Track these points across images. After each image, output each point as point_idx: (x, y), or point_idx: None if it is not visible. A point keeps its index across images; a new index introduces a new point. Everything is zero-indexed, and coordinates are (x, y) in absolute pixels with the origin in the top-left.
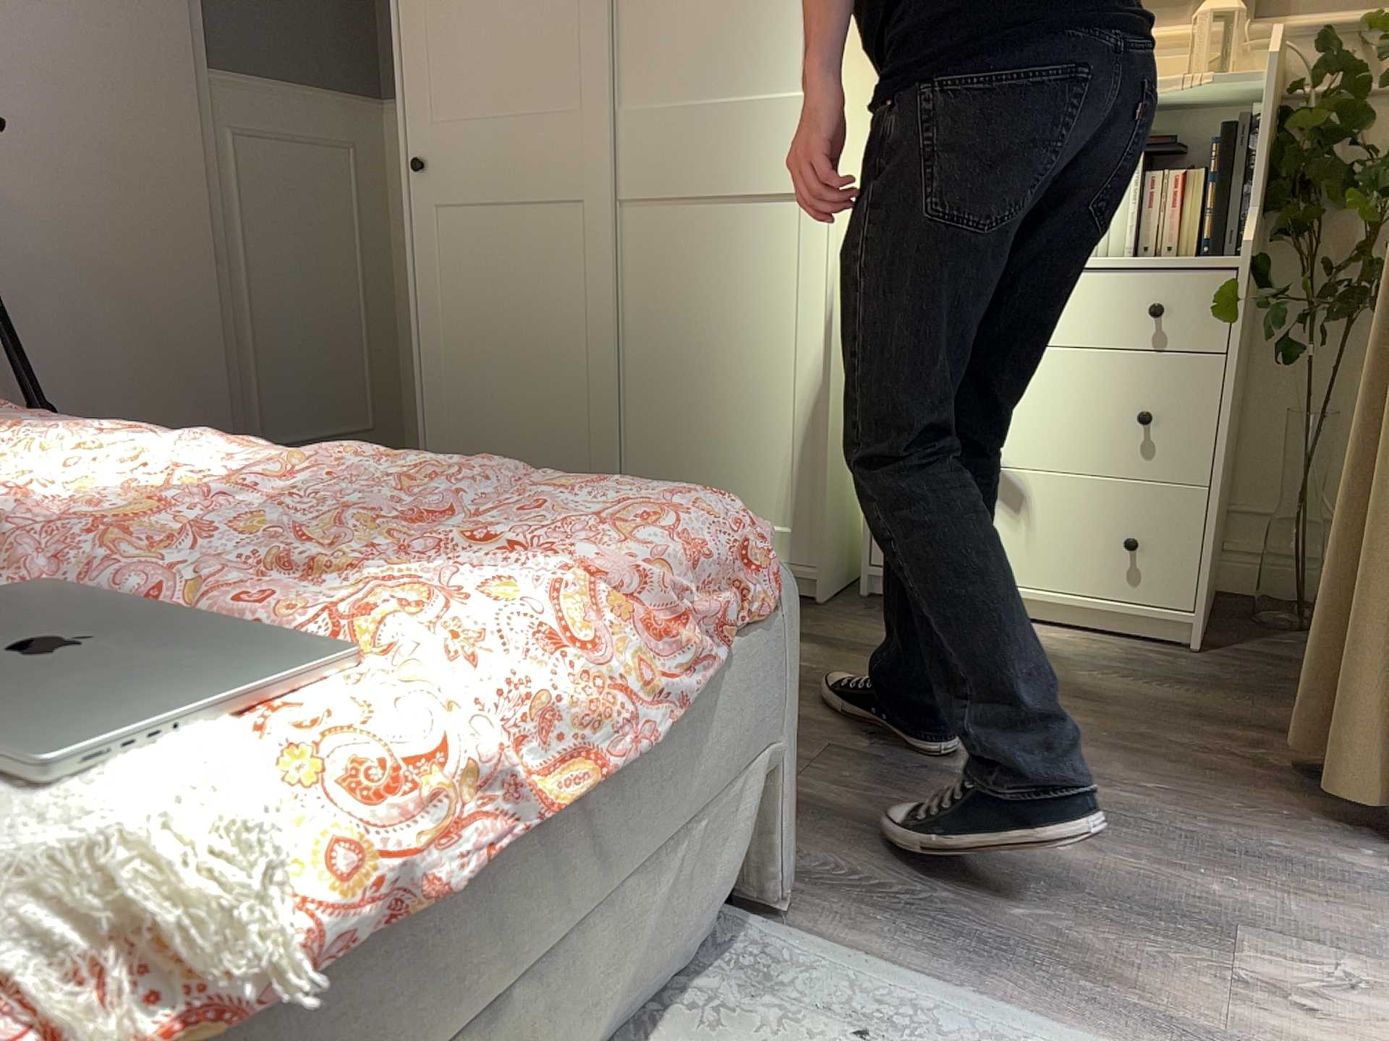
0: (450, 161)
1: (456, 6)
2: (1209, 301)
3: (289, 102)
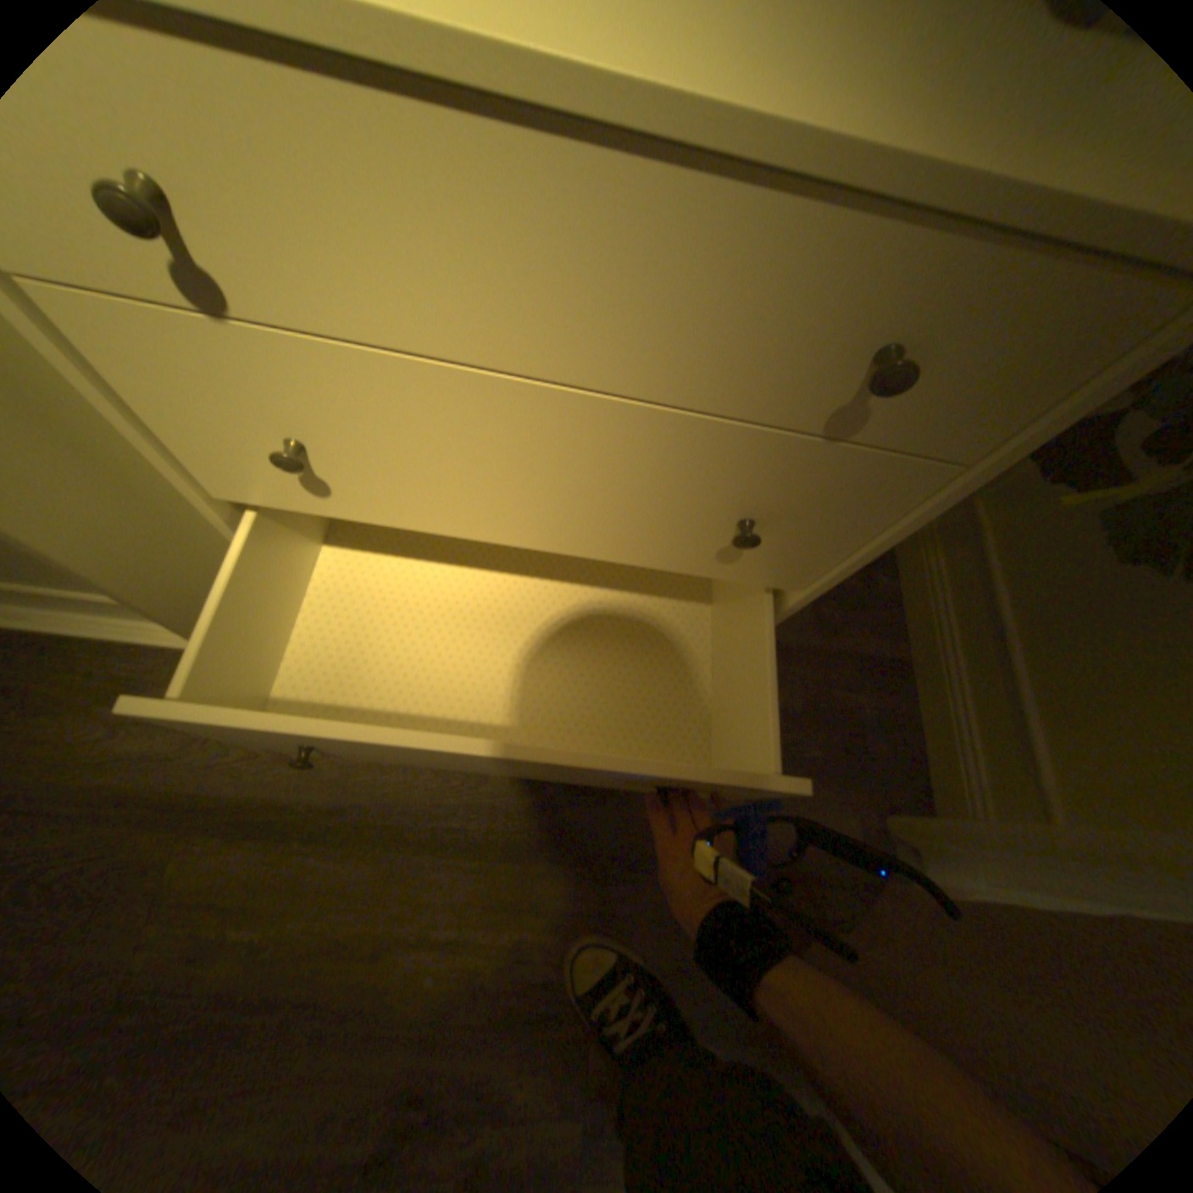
0: None
1: None
2: (1020, 348)
3: None
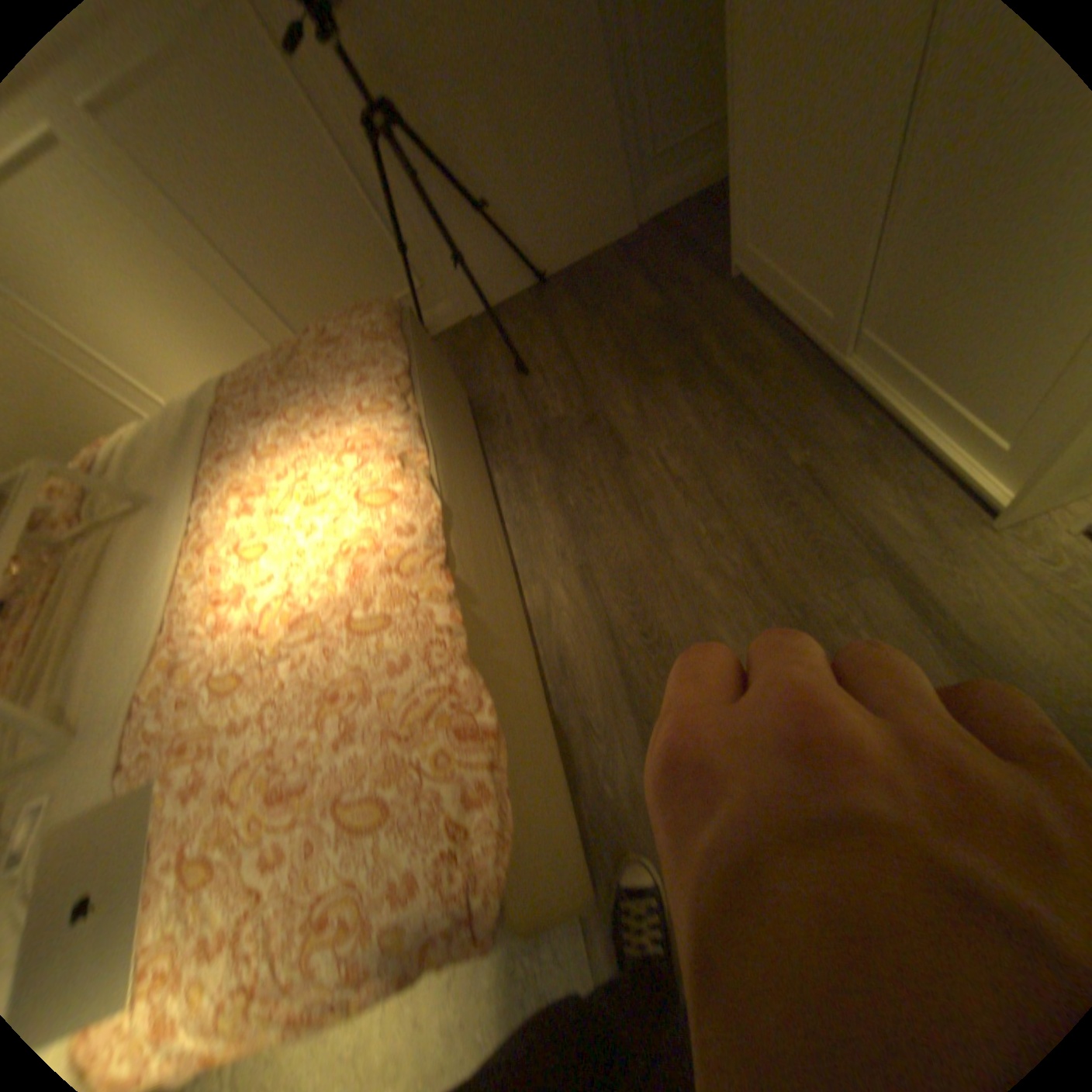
0: None
1: None
2: None
3: None
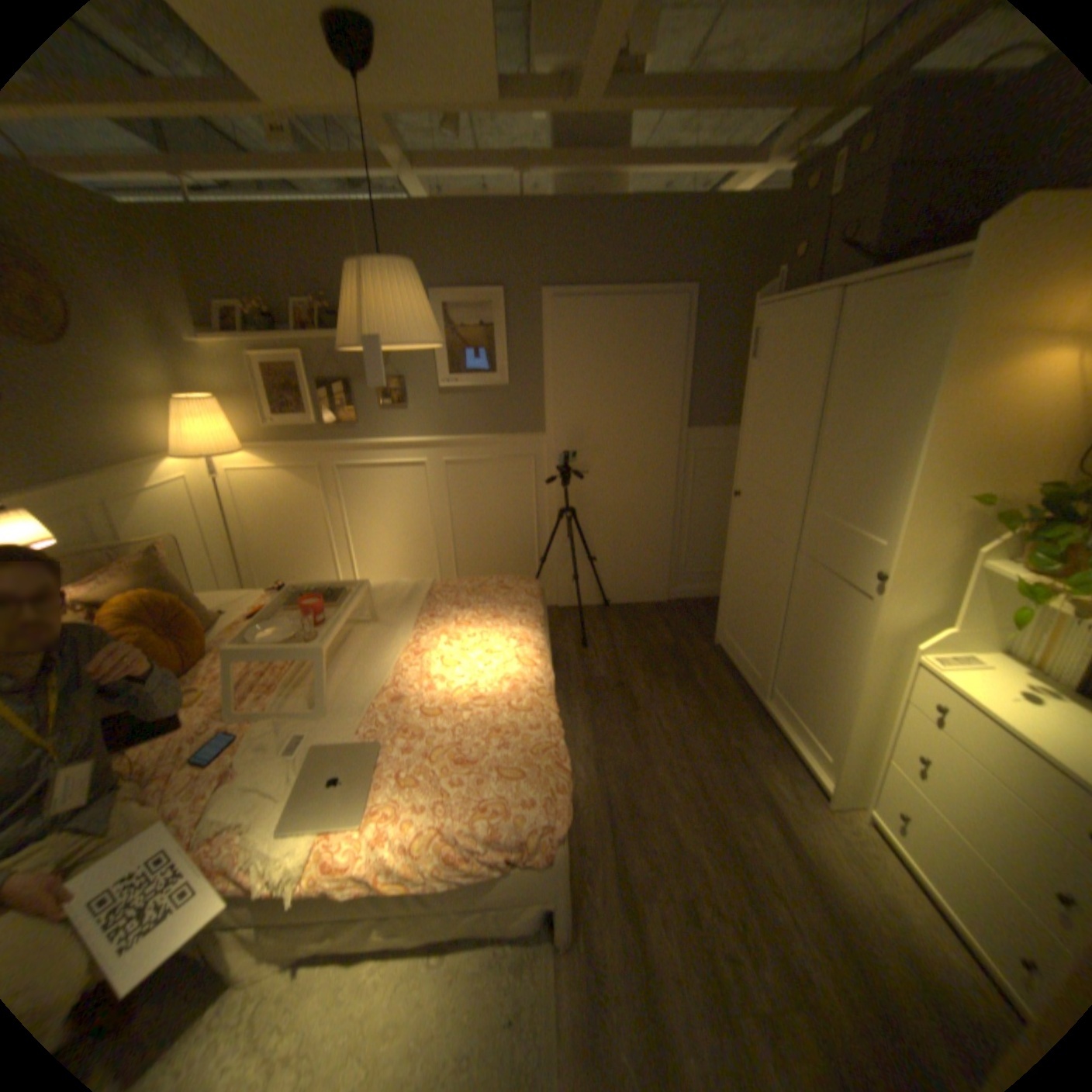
0: (746, 496)
1: (760, 428)
2: None
3: (722, 434)
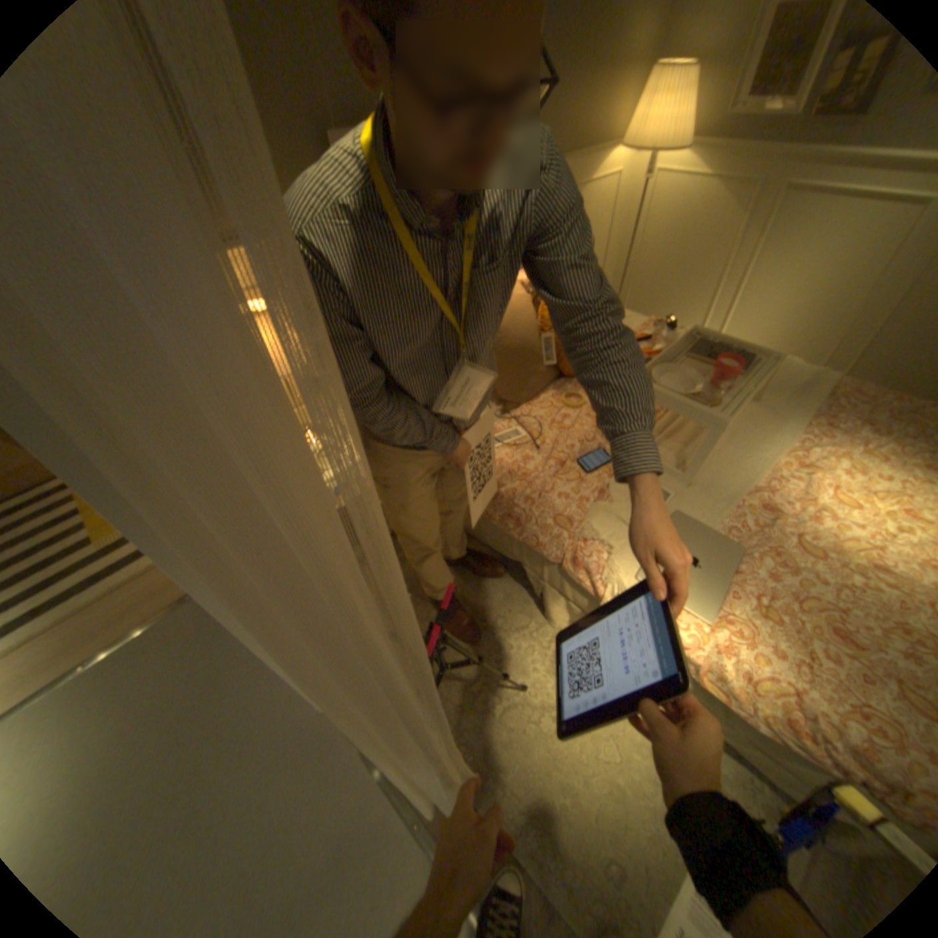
0: None
1: None
2: None
3: None
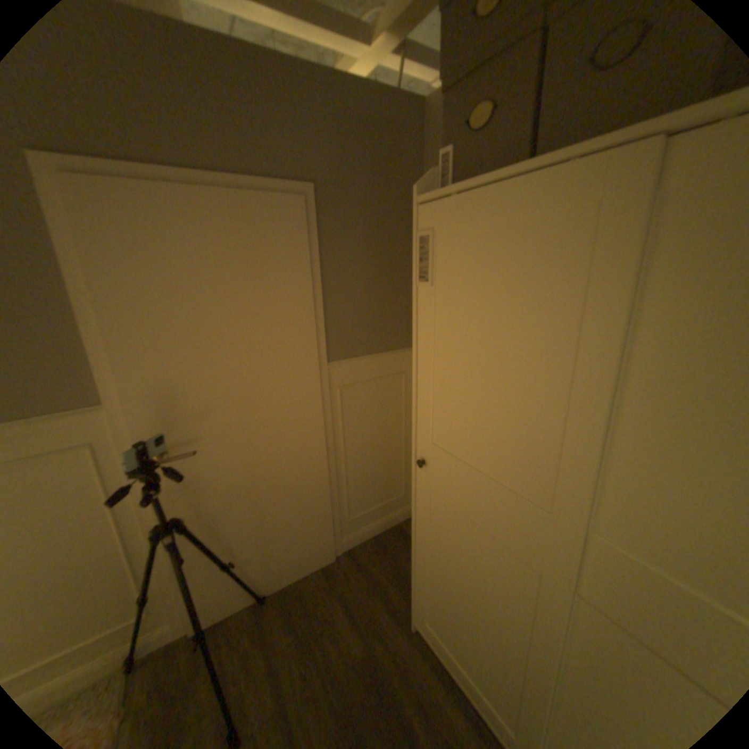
0: (436, 468)
1: (450, 380)
2: None
3: (365, 364)
